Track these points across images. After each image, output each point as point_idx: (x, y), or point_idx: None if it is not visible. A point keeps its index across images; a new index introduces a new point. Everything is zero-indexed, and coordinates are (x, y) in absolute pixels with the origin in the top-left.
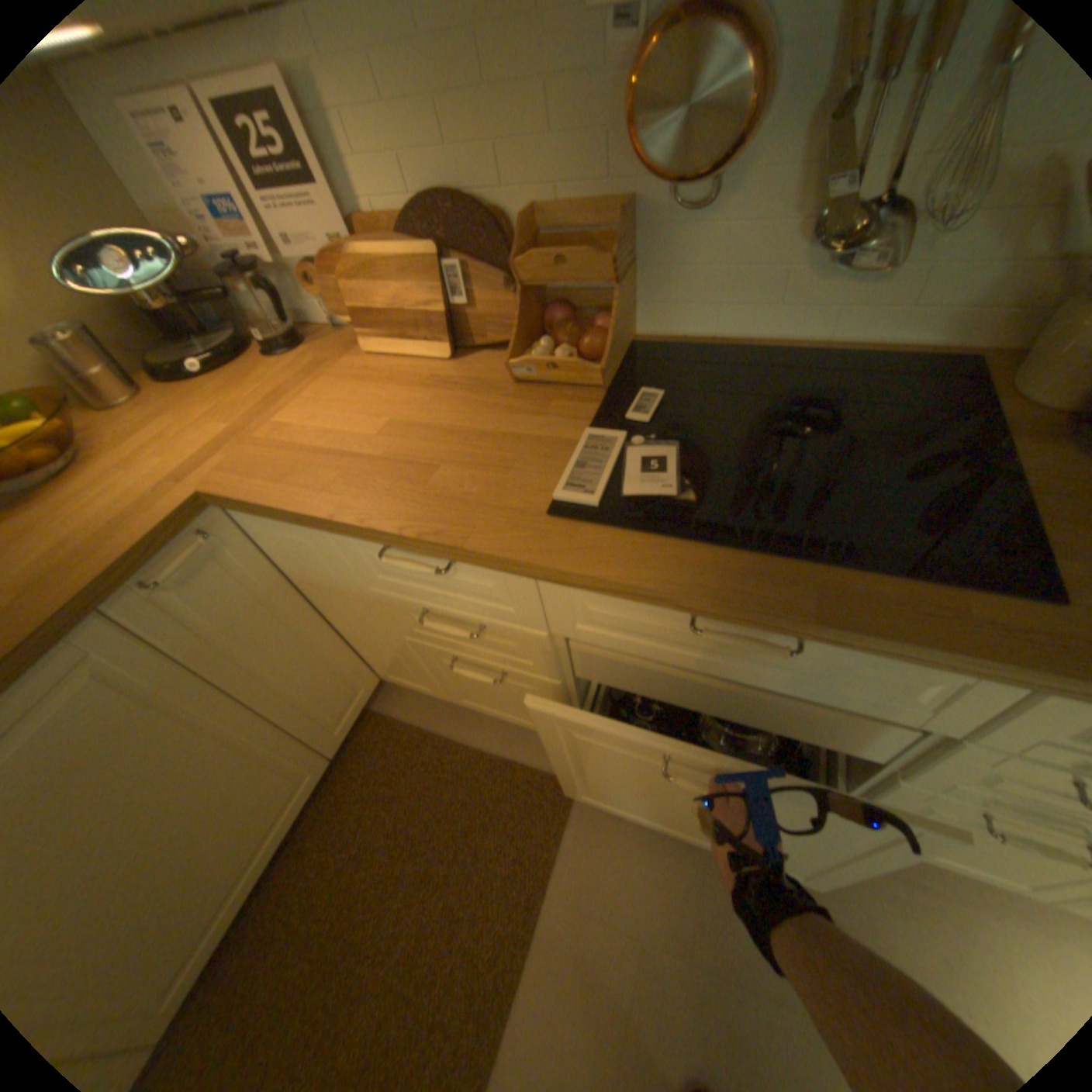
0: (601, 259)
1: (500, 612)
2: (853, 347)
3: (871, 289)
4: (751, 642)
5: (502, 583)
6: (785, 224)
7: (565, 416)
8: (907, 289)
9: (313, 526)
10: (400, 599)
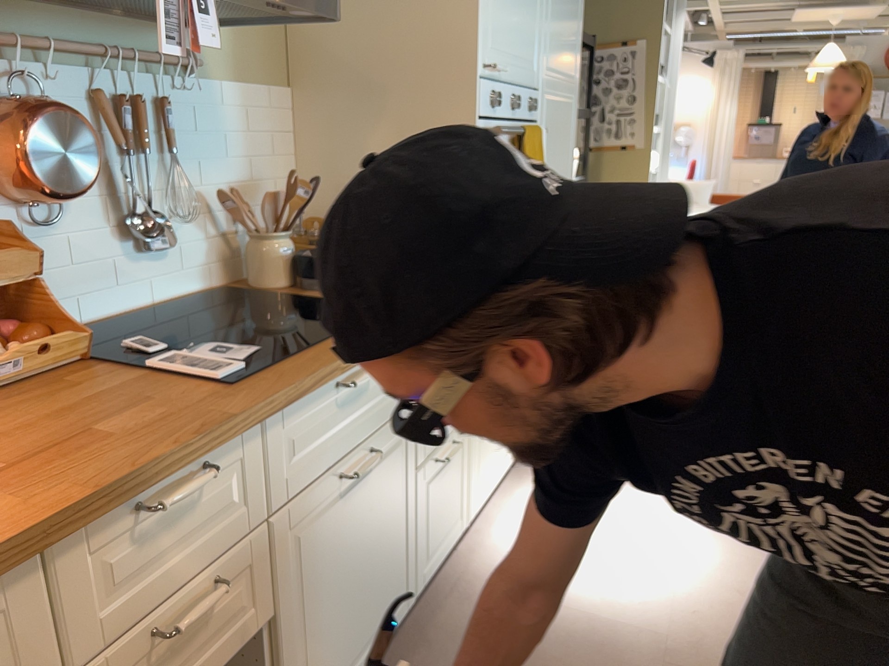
0: (28, 259)
1: (229, 532)
2: (168, 305)
3: (161, 266)
4: (365, 375)
5: (235, 471)
6: (103, 234)
7: (102, 376)
8: (176, 262)
9: (17, 578)
10: (110, 659)
